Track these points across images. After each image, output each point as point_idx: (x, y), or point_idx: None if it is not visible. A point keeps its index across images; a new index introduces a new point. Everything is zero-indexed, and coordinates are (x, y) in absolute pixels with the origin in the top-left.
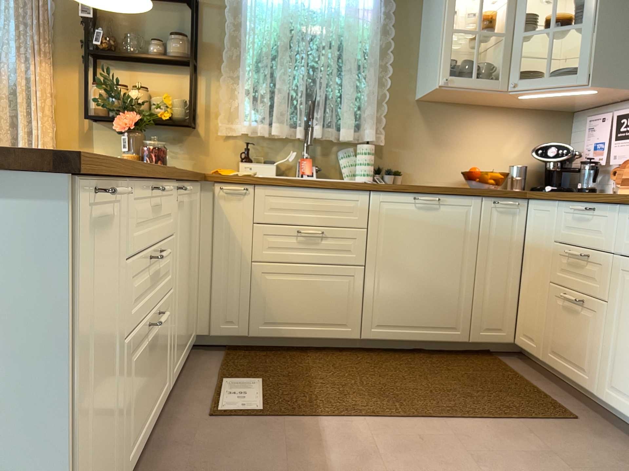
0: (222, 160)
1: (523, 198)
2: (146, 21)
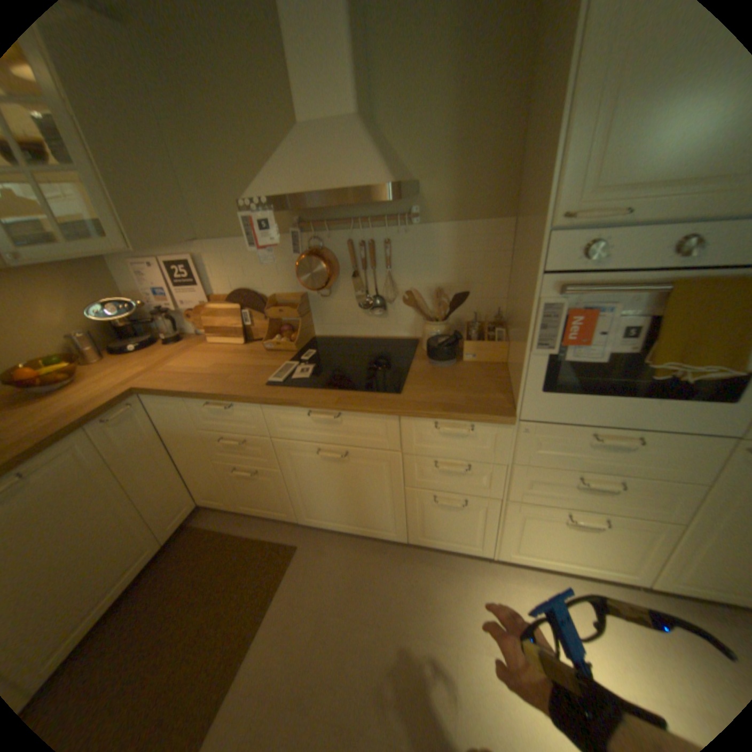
0: None
1: (130, 398)
2: None
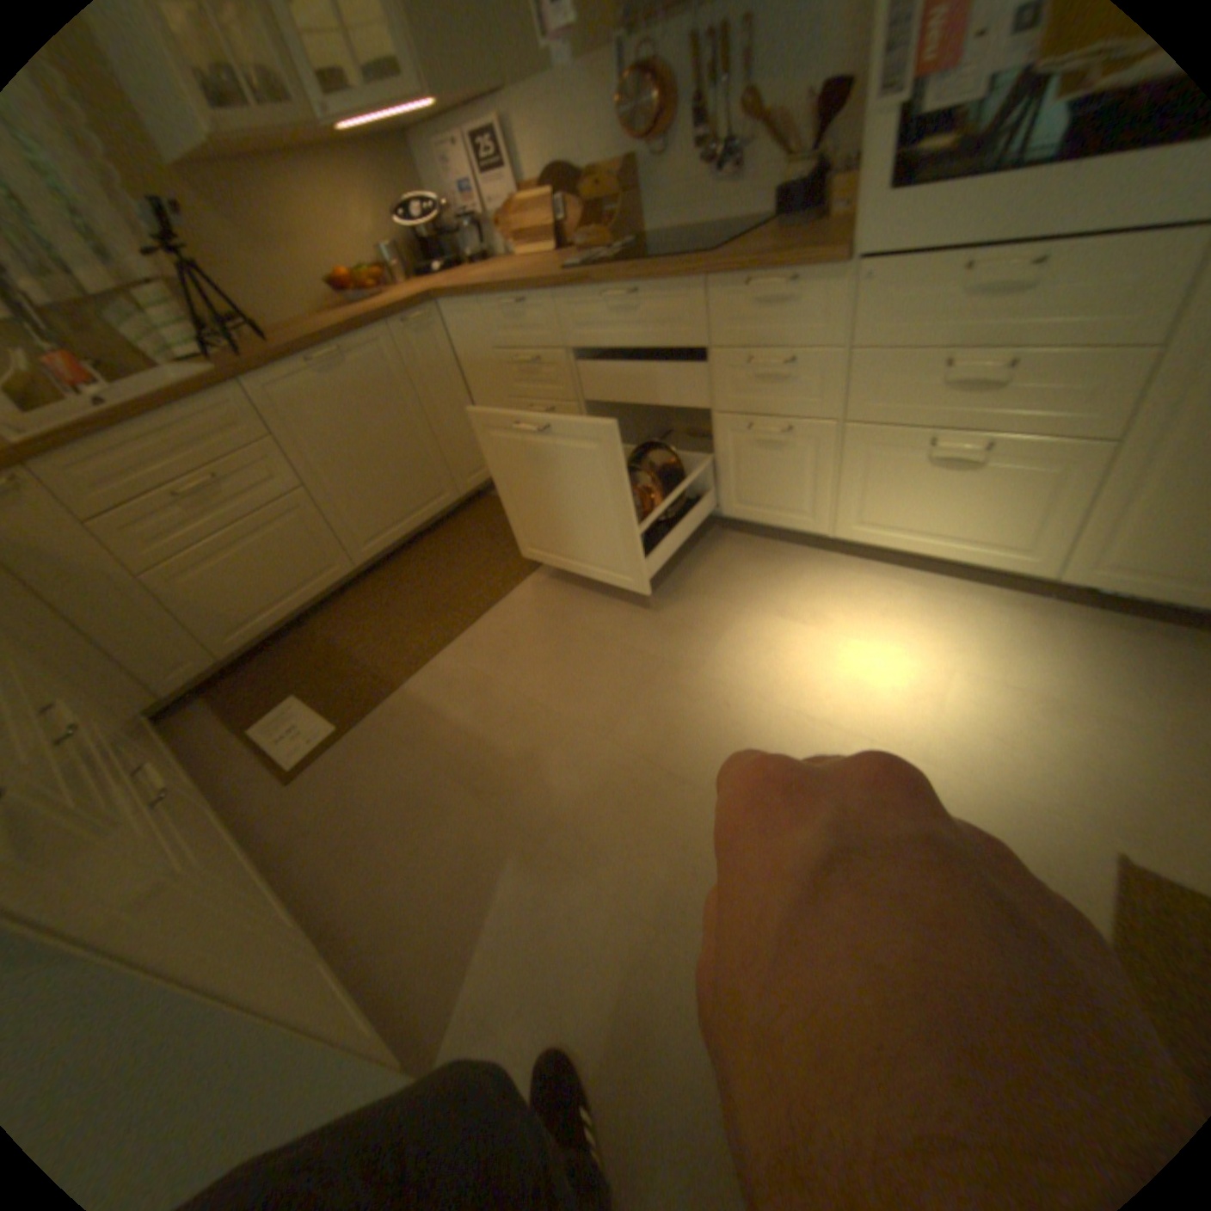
0: None
1: (427, 301)
2: None
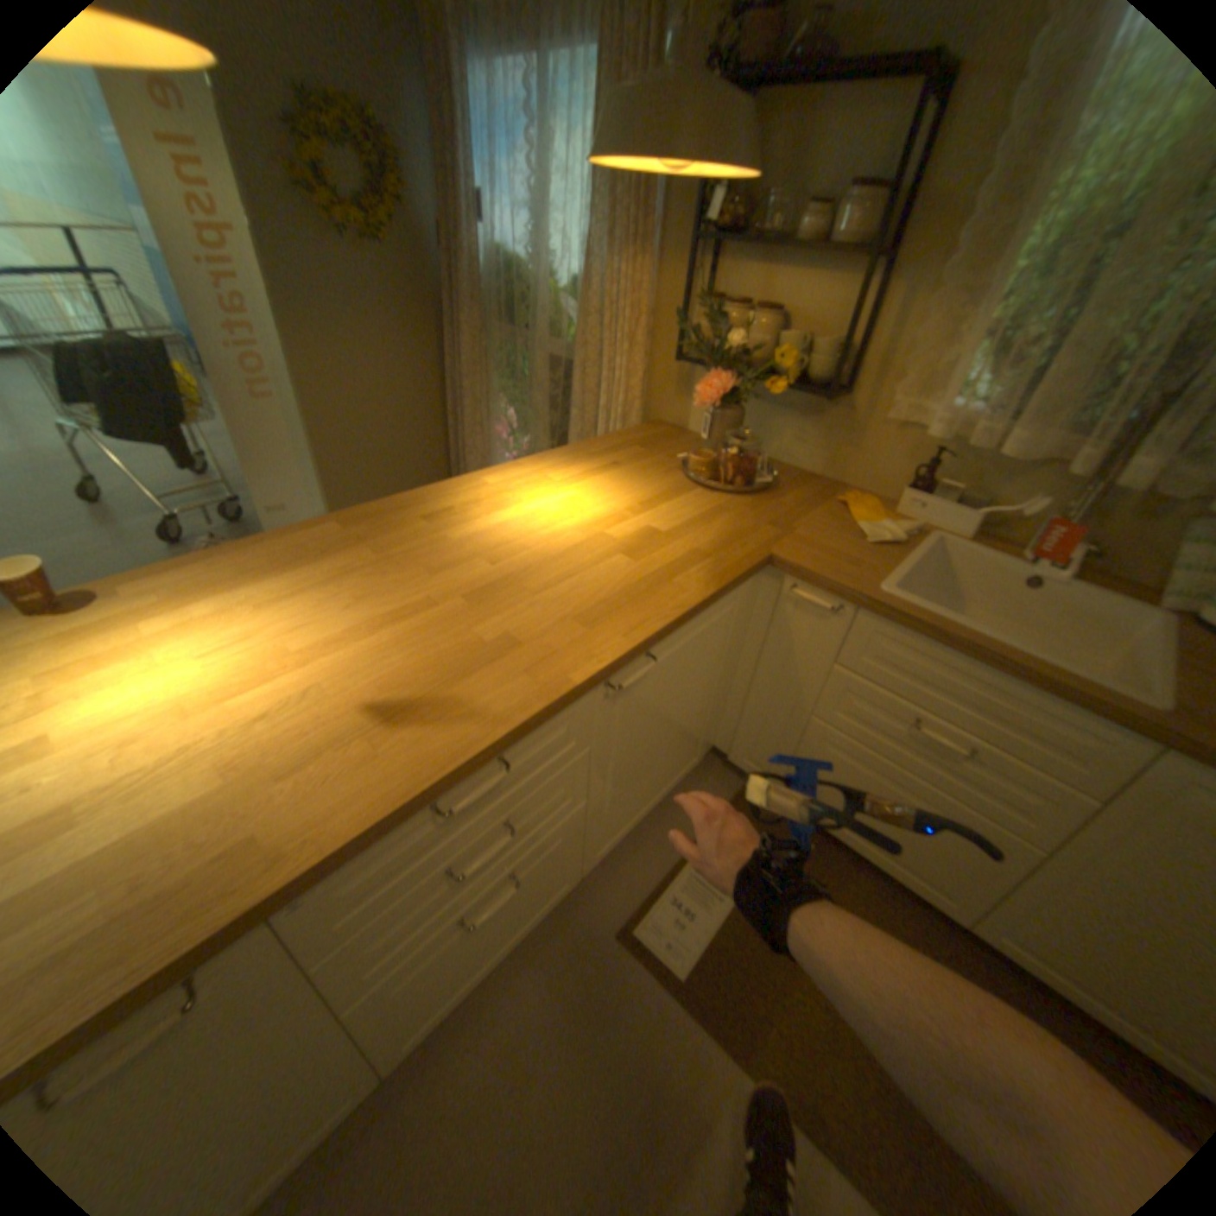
0: (880, 465)
1: None
2: (819, 140)
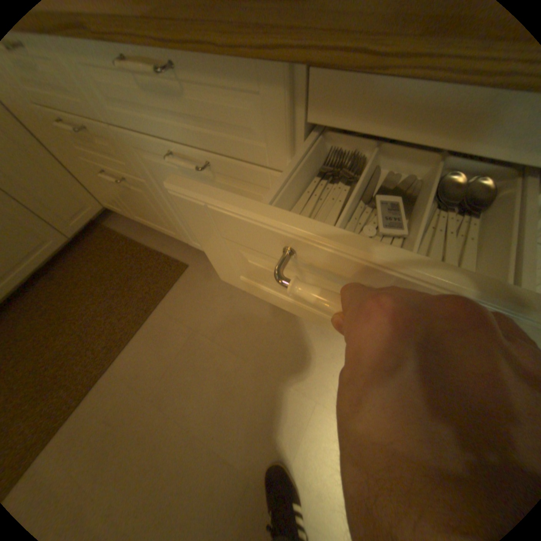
0: None
1: None
2: None
